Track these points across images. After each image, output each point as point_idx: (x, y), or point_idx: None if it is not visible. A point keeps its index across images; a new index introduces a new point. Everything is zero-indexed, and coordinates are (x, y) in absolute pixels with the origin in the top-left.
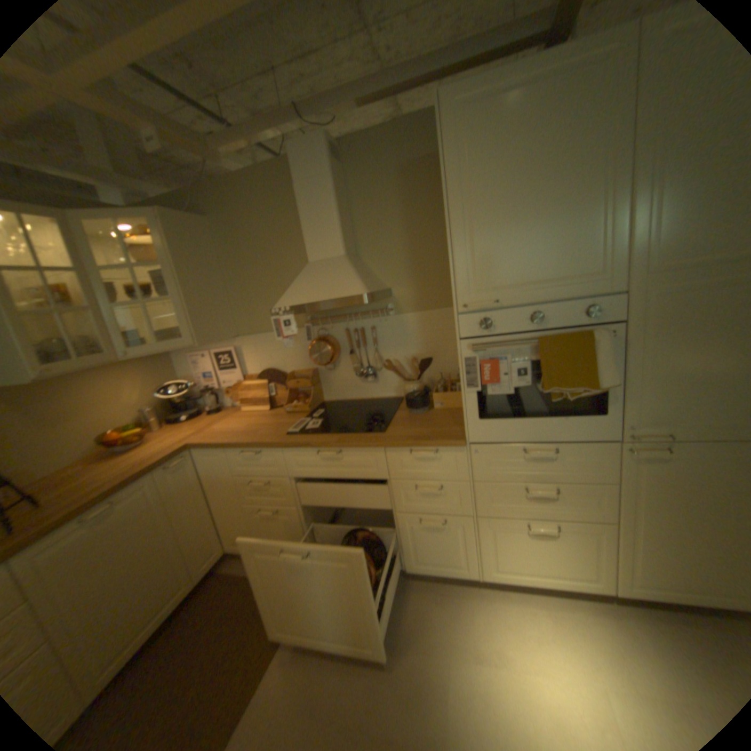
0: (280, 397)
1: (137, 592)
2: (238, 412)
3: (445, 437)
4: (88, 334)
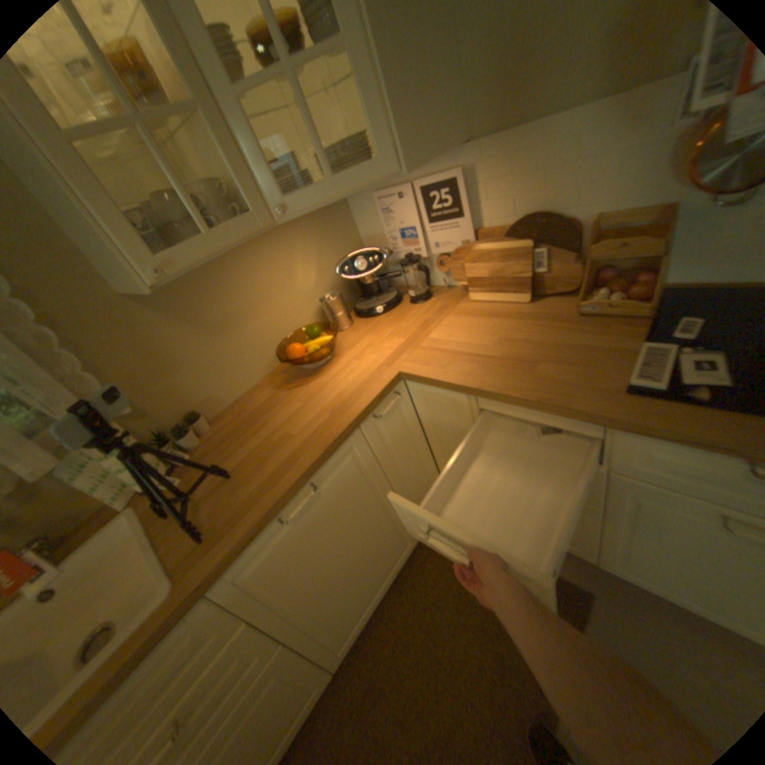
0: (558, 273)
1: (364, 563)
2: (464, 297)
3: None
4: (219, 168)
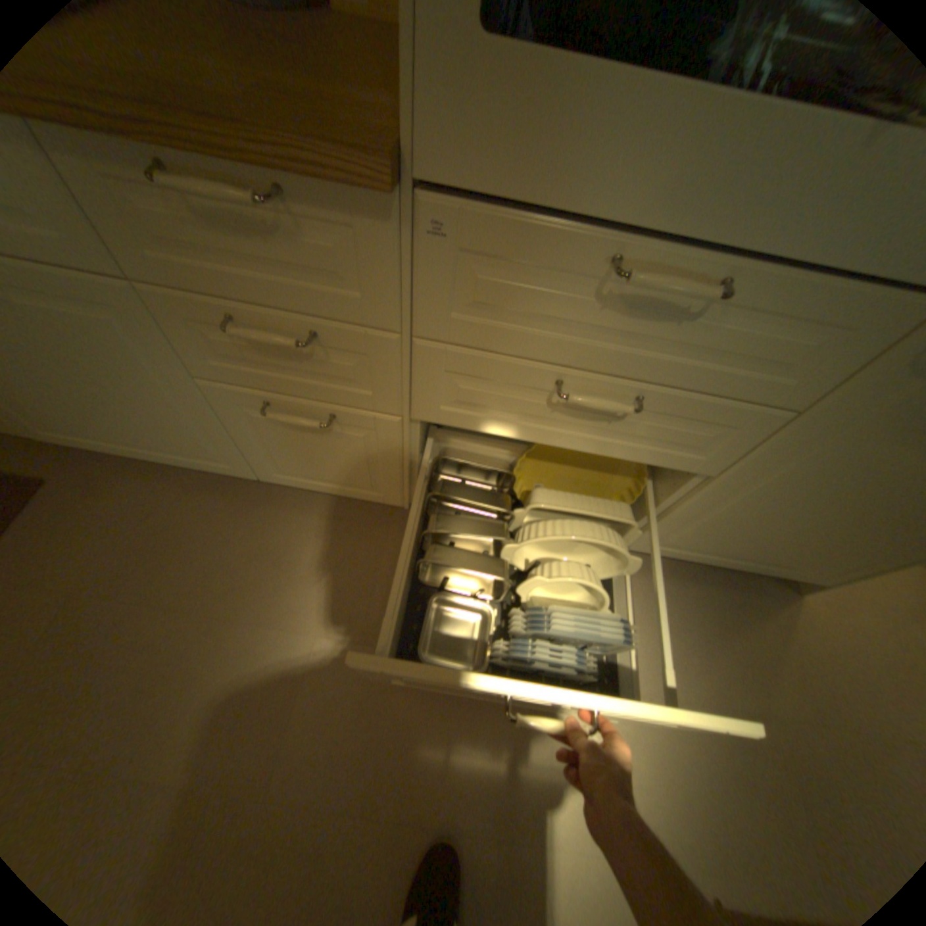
0: None
1: None
2: None
3: (307, 117)
4: None
